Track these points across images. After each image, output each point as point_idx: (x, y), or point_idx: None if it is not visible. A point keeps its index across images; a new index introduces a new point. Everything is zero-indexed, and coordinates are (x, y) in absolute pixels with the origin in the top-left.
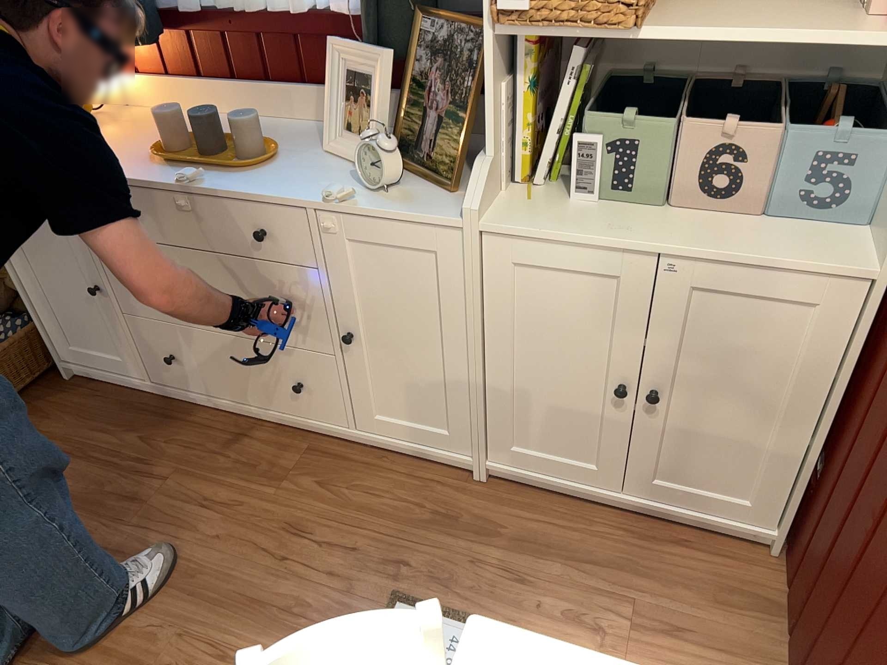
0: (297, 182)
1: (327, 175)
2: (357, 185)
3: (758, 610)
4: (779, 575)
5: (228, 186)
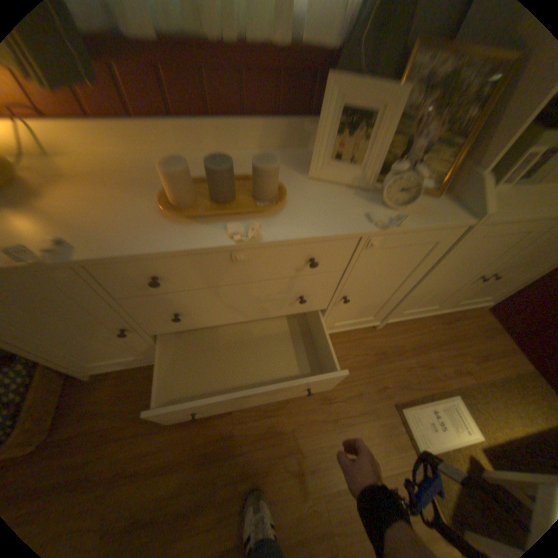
0: (327, 212)
1: (337, 199)
2: (373, 204)
3: (501, 337)
4: (495, 318)
5: (279, 231)
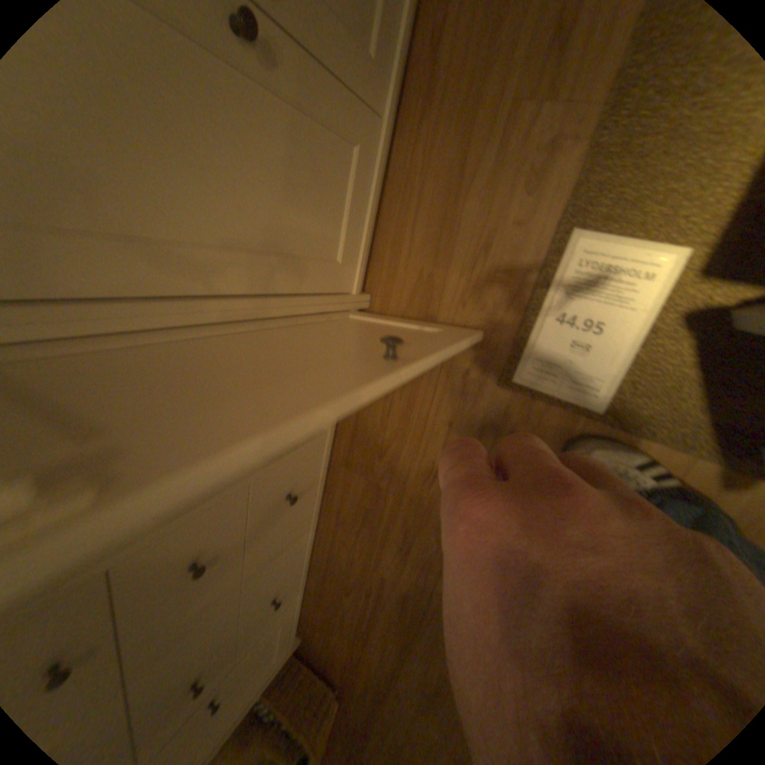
0: None
1: None
2: None
3: None
4: None
5: None
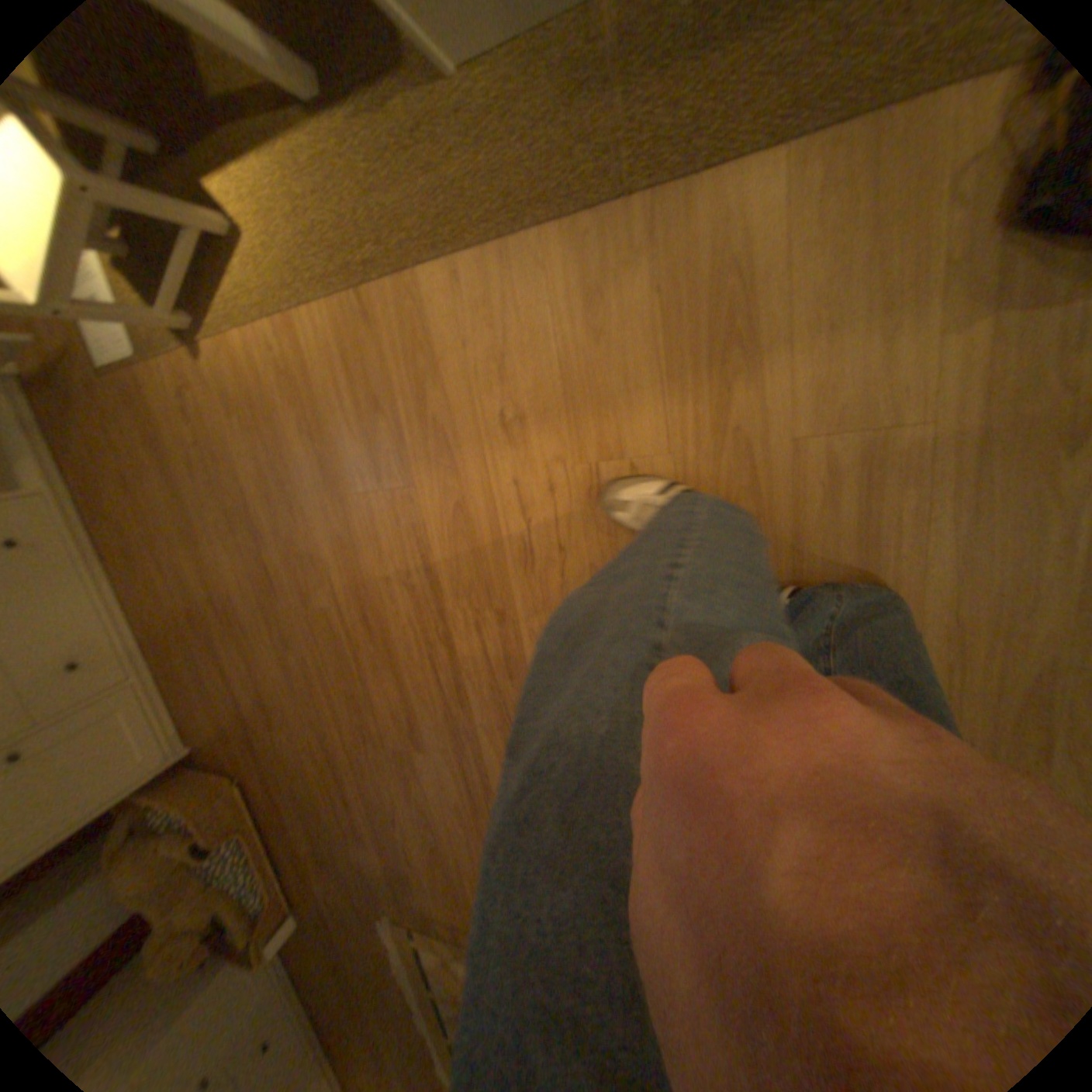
0: None
1: None
2: None
3: None
4: None
5: None
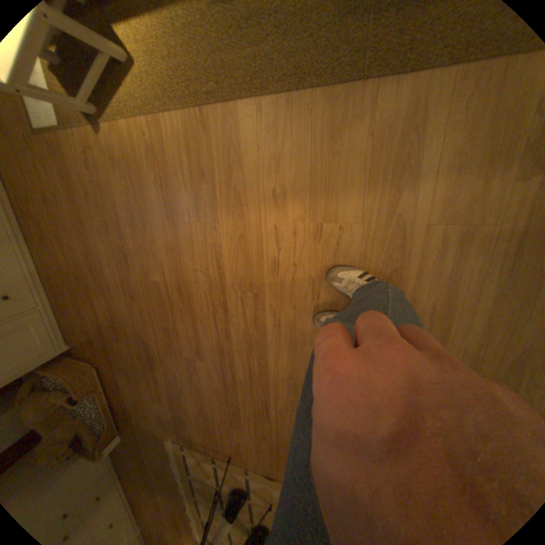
0: None
1: None
2: None
3: None
4: None
5: None
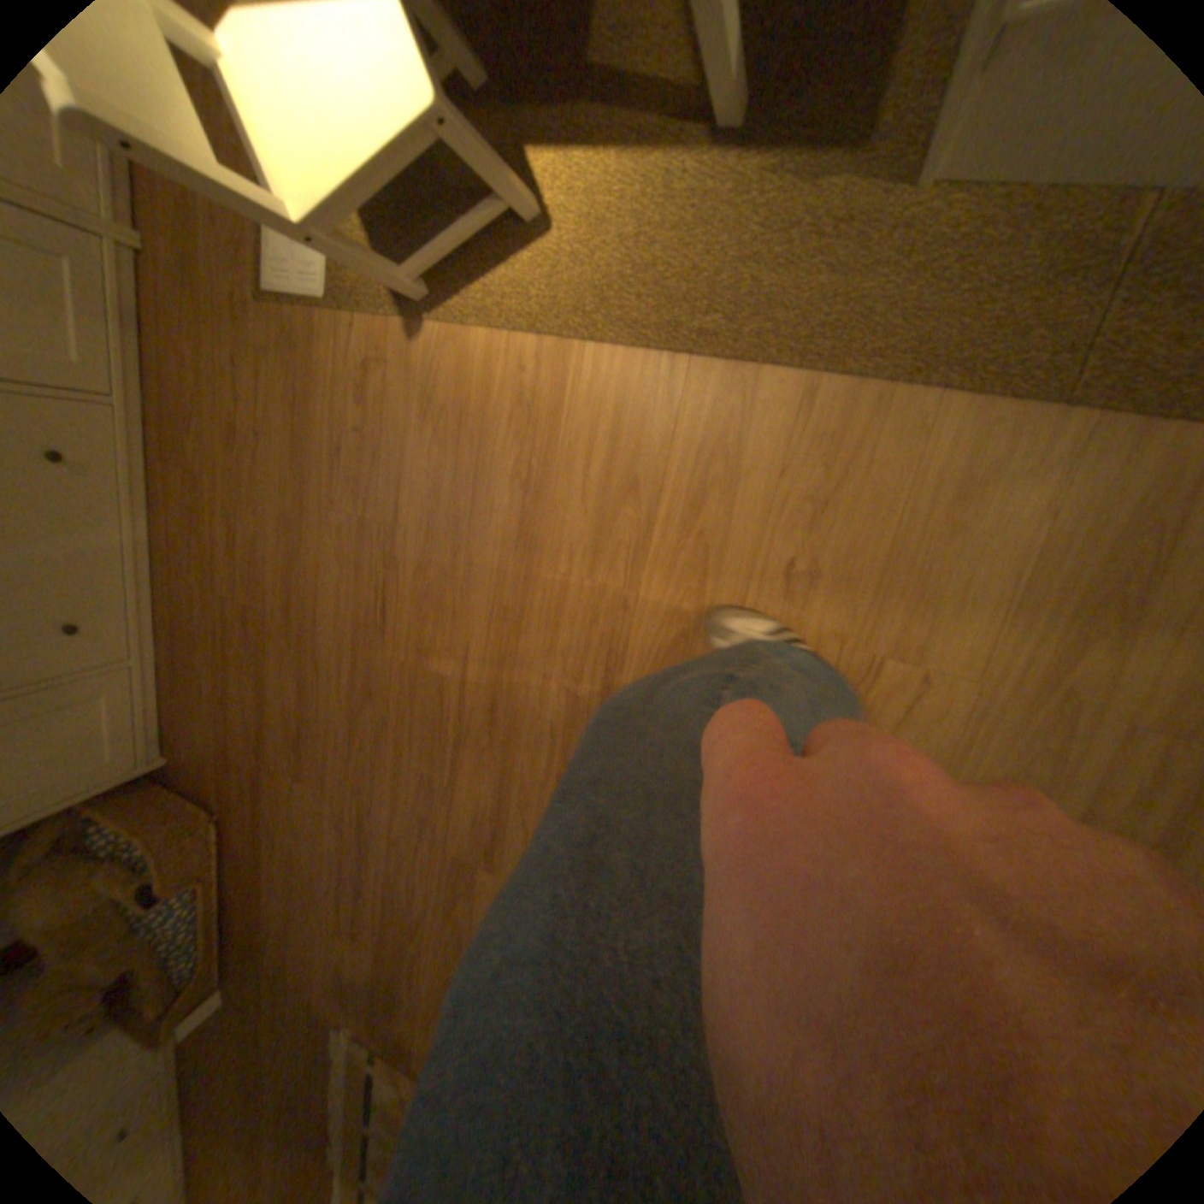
0: None
1: None
2: None
3: None
4: None
5: None
